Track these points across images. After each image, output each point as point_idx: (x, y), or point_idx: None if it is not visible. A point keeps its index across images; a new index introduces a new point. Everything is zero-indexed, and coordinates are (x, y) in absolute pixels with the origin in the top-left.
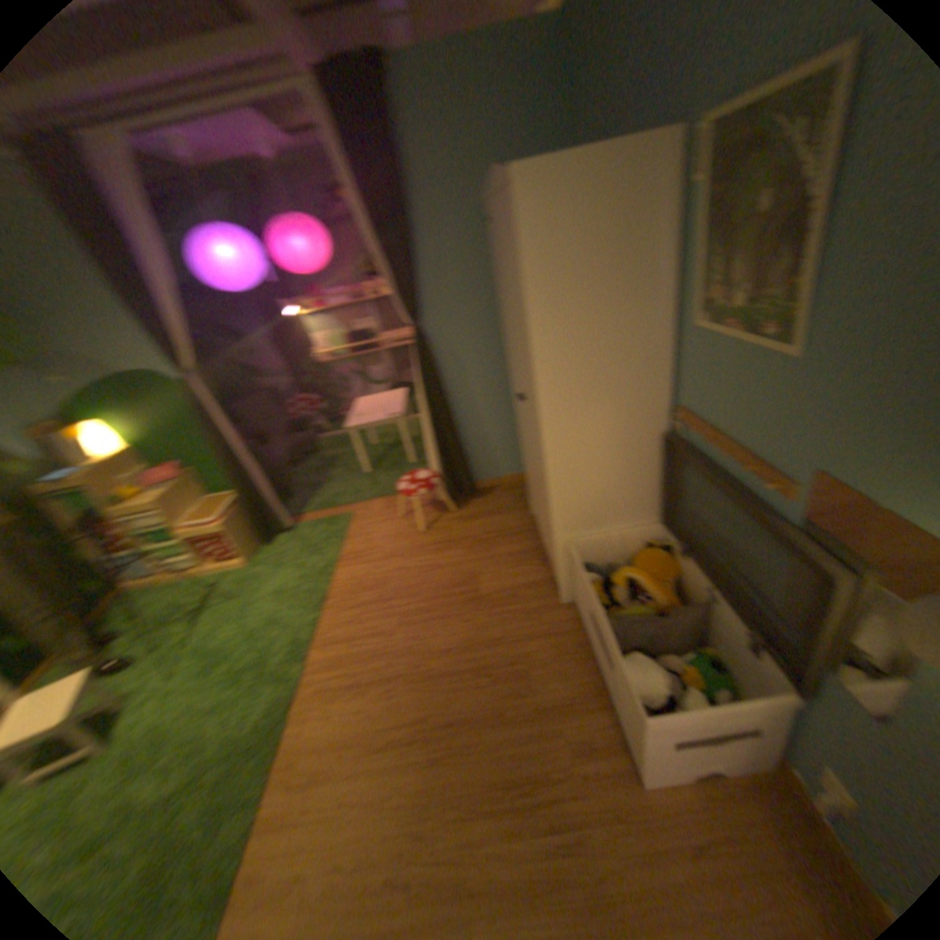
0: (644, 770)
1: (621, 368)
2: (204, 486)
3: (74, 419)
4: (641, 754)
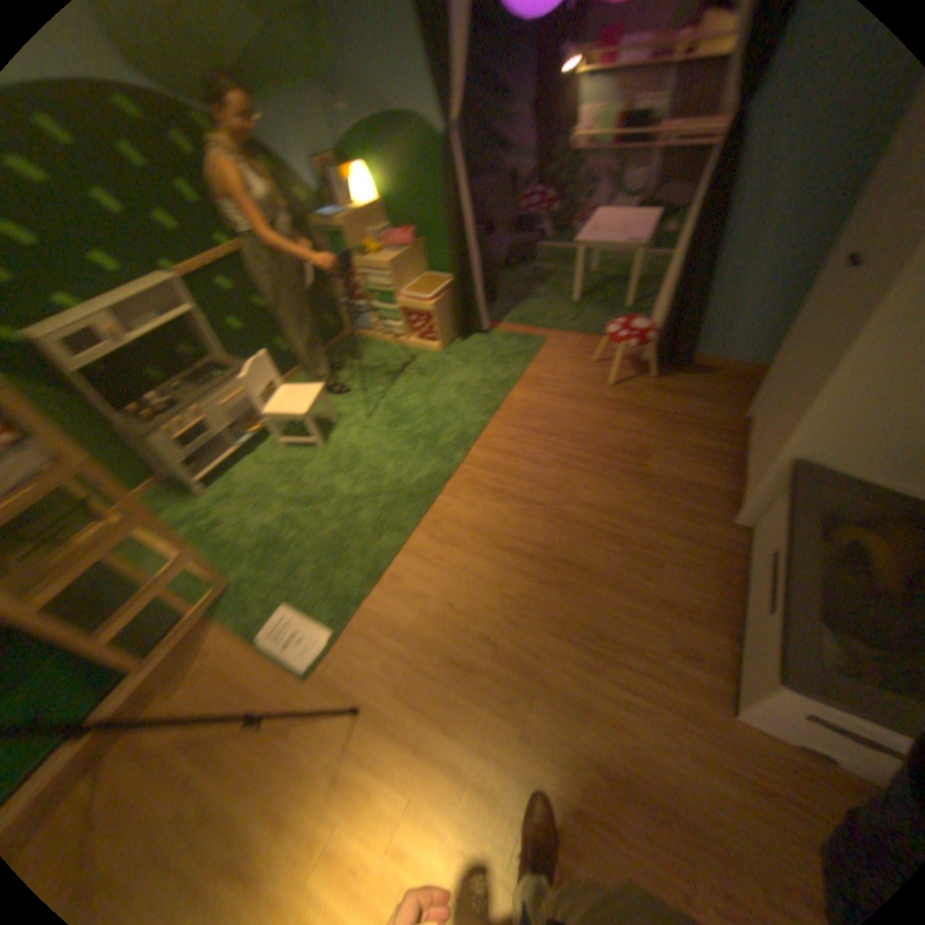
0: (751, 707)
1: None
2: (426, 261)
3: (343, 156)
4: (758, 696)
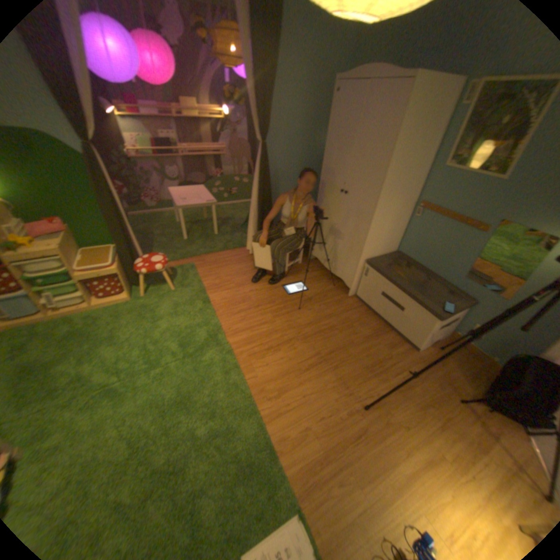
0: (422, 344)
1: (410, 181)
2: (75, 240)
3: None
4: (422, 338)
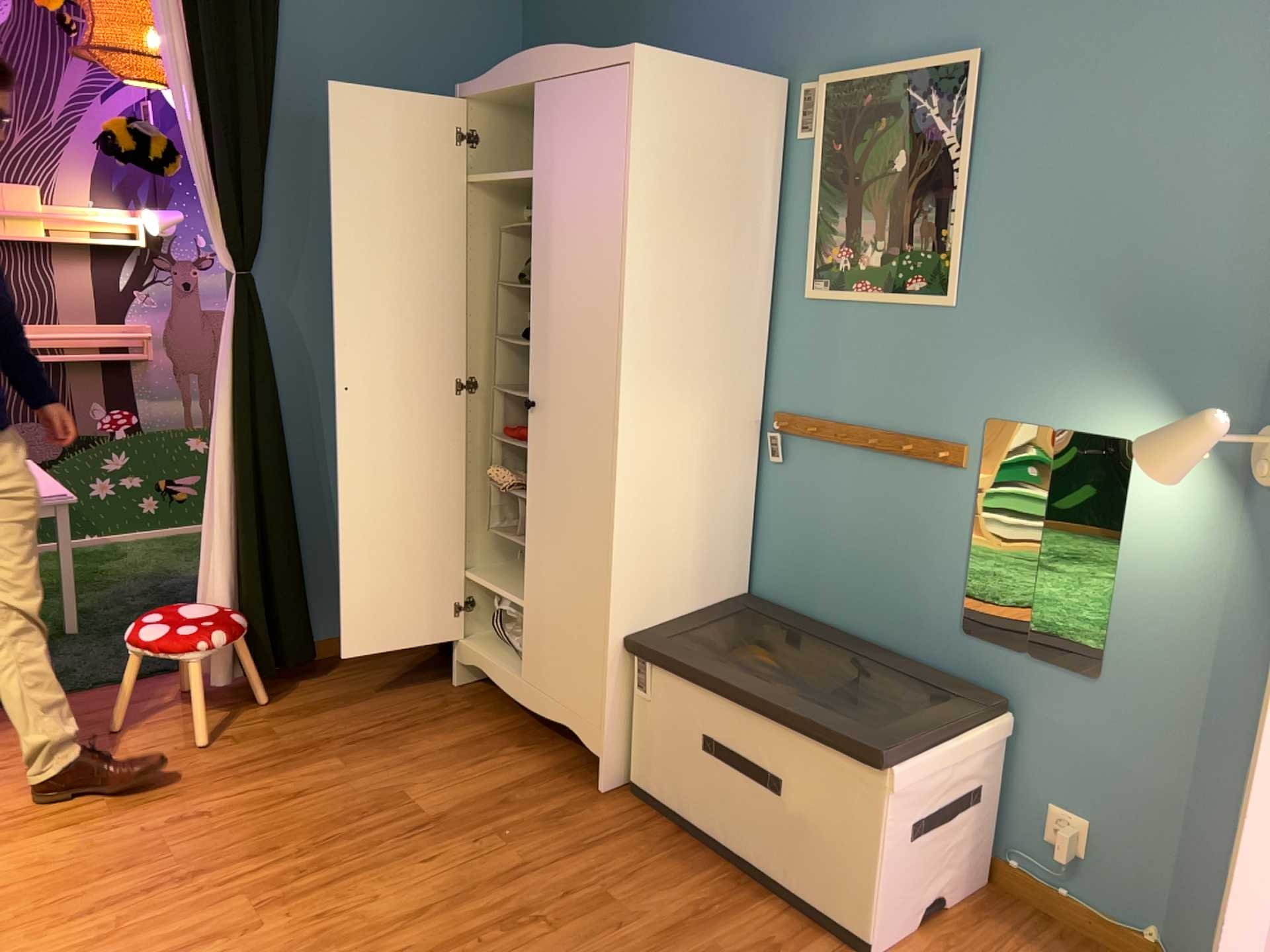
0: (871, 908)
1: (716, 344)
2: None
3: None
4: (864, 881)
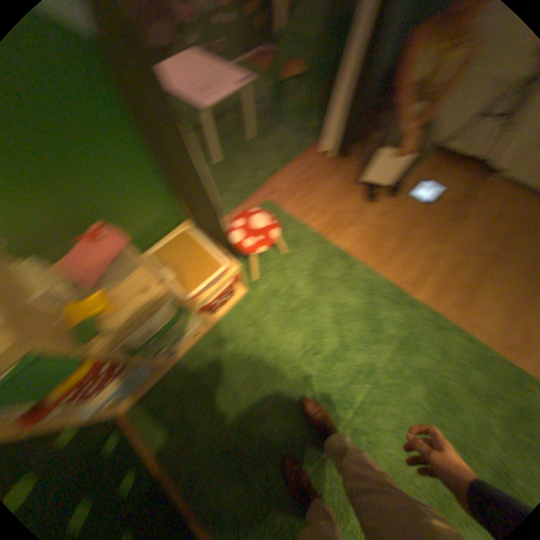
0: None
1: None
2: (133, 244)
3: None
4: None
